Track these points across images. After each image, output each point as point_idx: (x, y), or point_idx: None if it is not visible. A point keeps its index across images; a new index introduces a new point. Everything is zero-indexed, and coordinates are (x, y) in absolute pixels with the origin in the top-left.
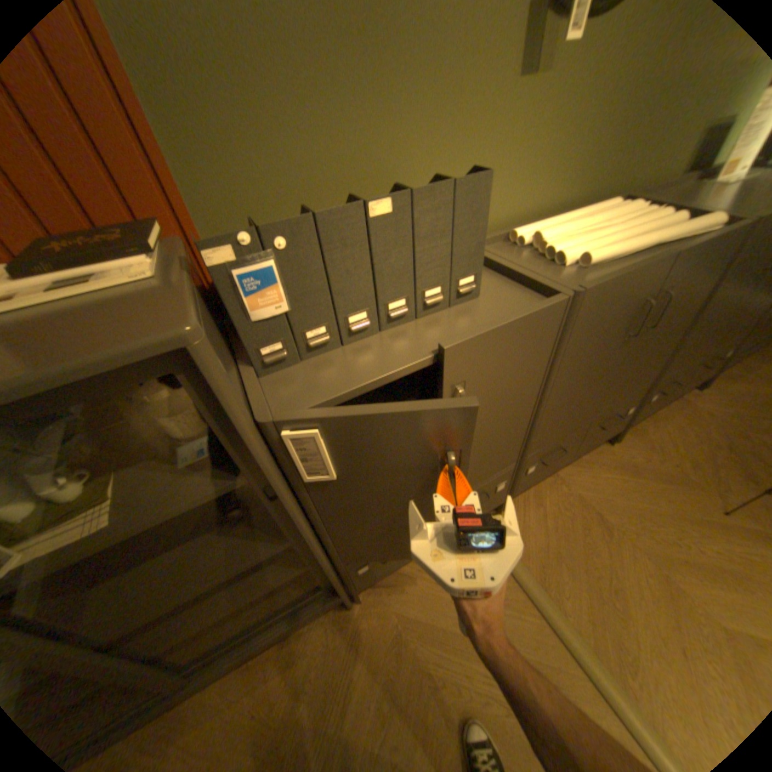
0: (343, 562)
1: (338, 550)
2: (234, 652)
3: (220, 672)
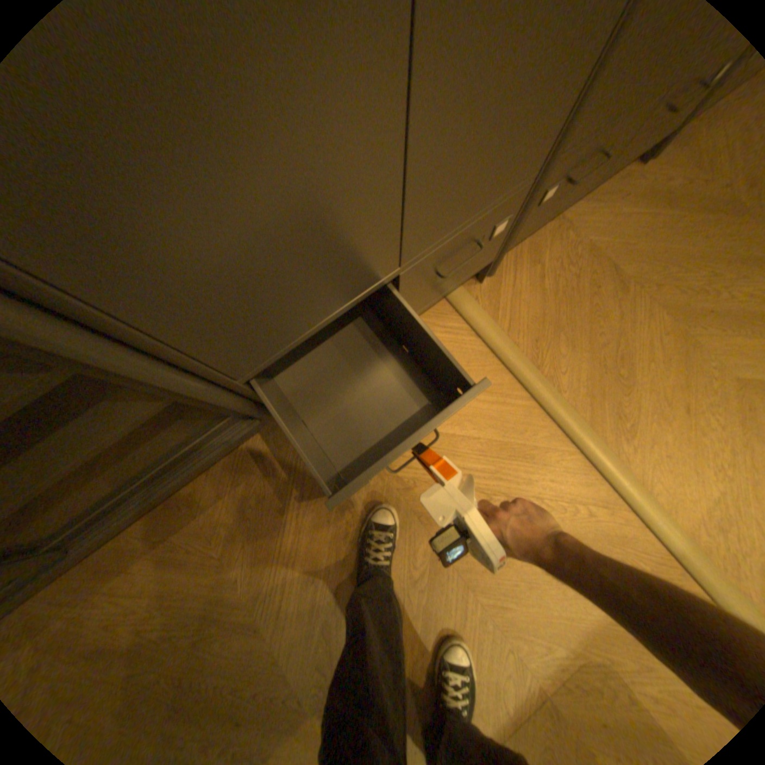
0: (236, 382)
1: (206, 366)
2: (122, 510)
3: (111, 533)
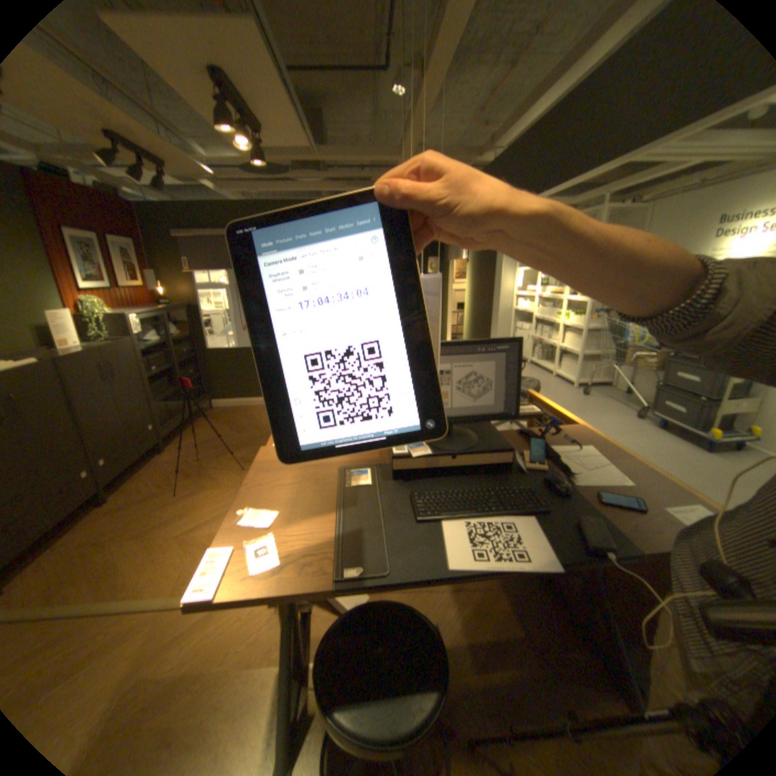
0: None
1: None
2: None
3: None
